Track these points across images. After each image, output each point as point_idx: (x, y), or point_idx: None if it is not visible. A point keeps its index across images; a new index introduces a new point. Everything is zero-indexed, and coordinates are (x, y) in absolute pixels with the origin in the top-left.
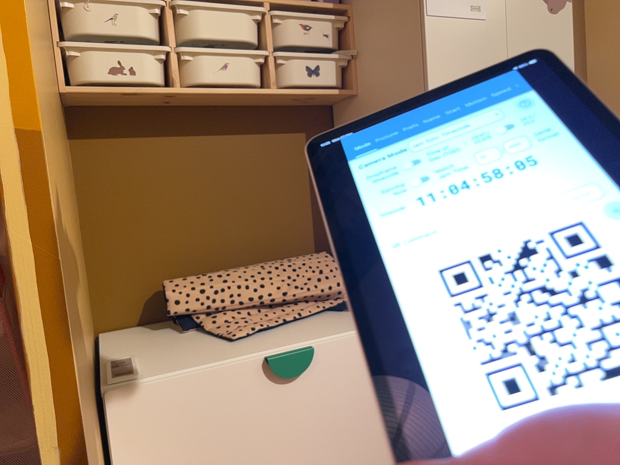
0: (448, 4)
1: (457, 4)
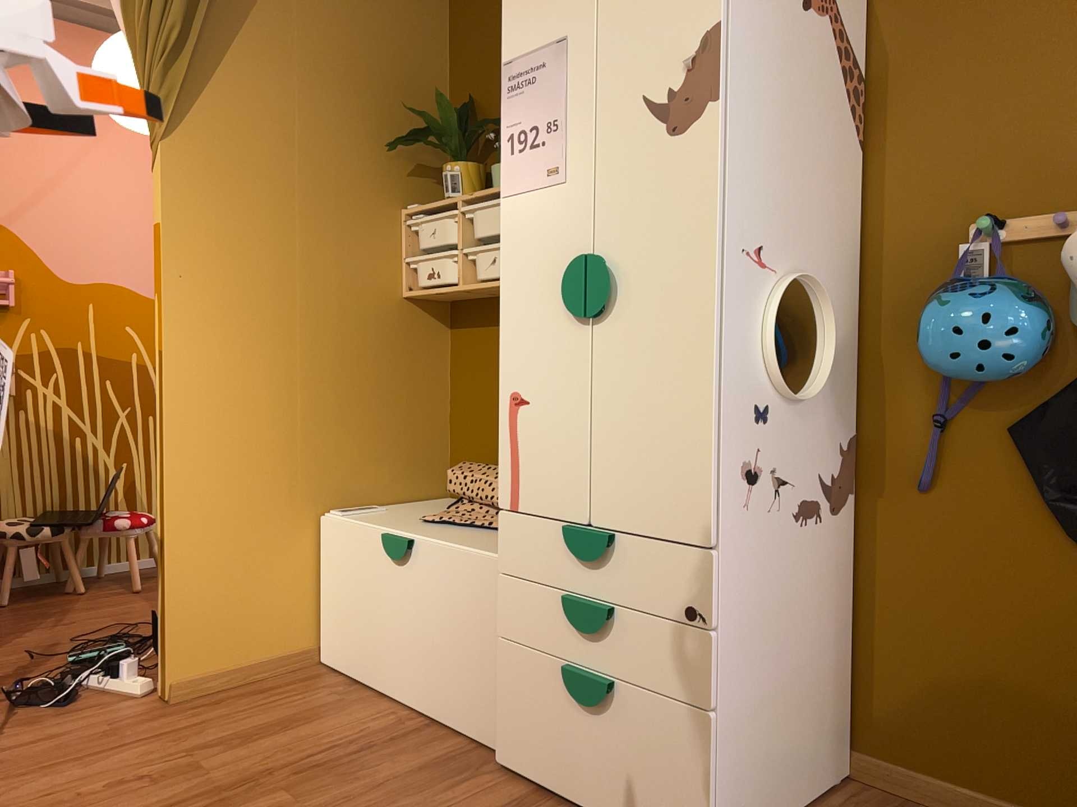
0: (522, 176)
1: (532, 172)
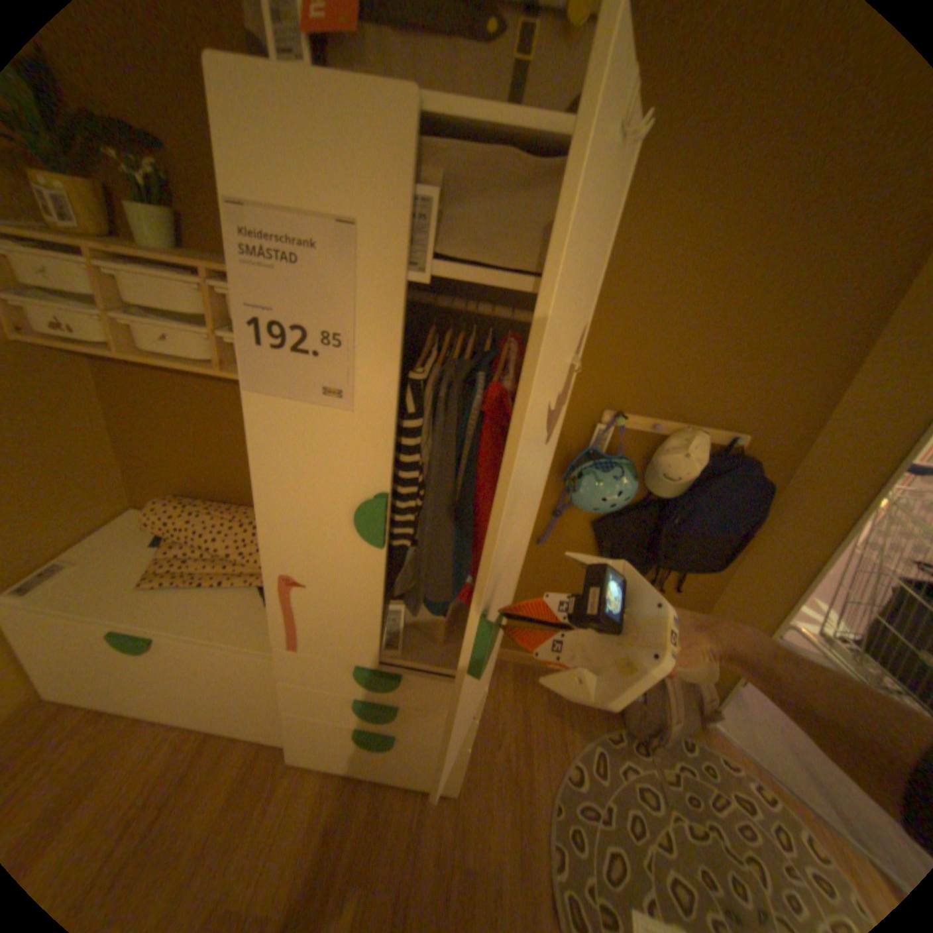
0: (281, 381)
1: (298, 382)
